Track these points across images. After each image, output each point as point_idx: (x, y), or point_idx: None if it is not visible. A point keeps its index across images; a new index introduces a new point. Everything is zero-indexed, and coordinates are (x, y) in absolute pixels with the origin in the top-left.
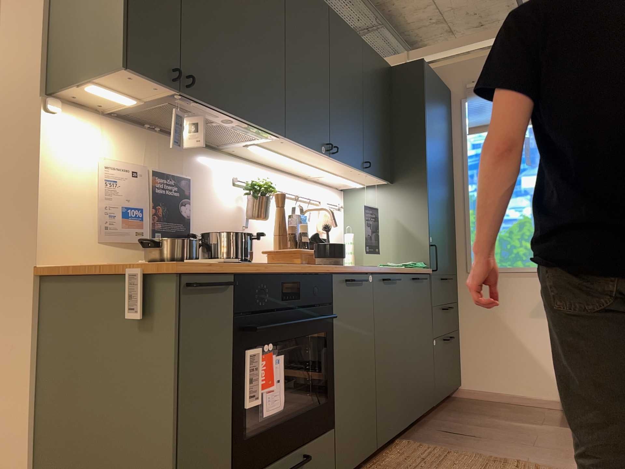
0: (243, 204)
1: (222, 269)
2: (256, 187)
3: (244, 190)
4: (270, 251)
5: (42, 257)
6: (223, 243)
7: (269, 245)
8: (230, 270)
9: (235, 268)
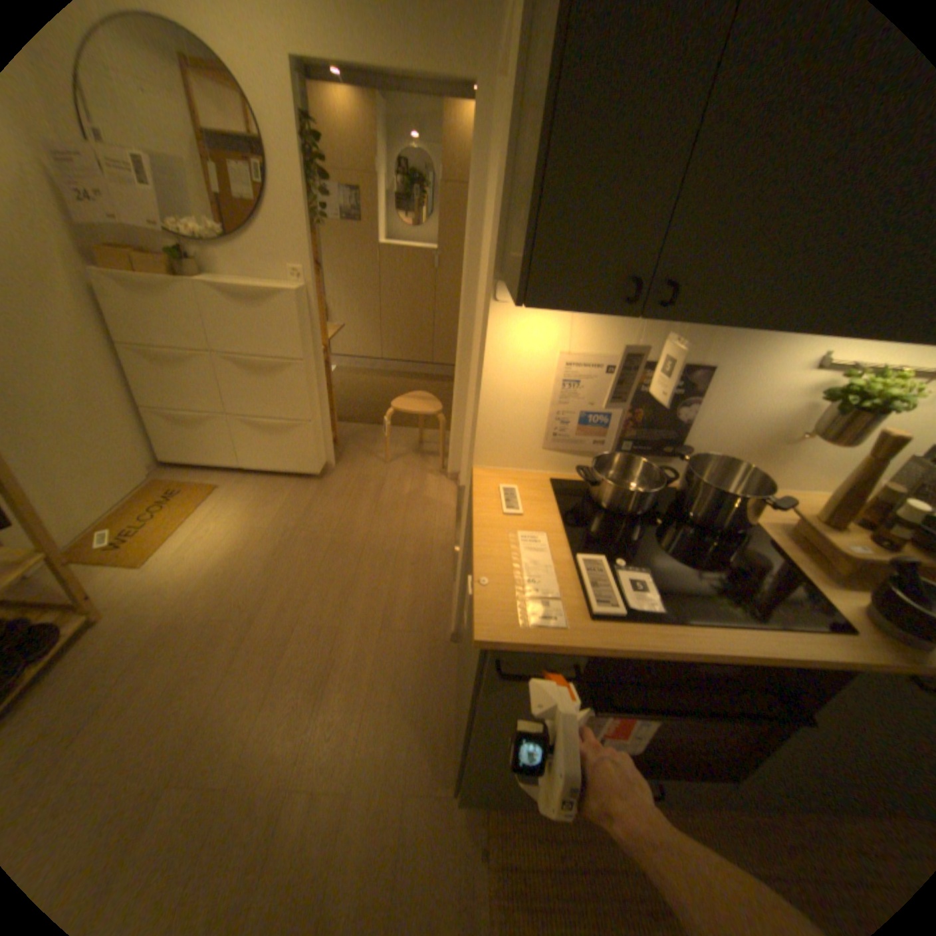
0: (824, 403)
1: (562, 650)
2: (852, 398)
3: (830, 391)
4: (806, 519)
5: (477, 459)
6: (707, 495)
7: (846, 474)
8: (588, 643)
9: (589, 652)
